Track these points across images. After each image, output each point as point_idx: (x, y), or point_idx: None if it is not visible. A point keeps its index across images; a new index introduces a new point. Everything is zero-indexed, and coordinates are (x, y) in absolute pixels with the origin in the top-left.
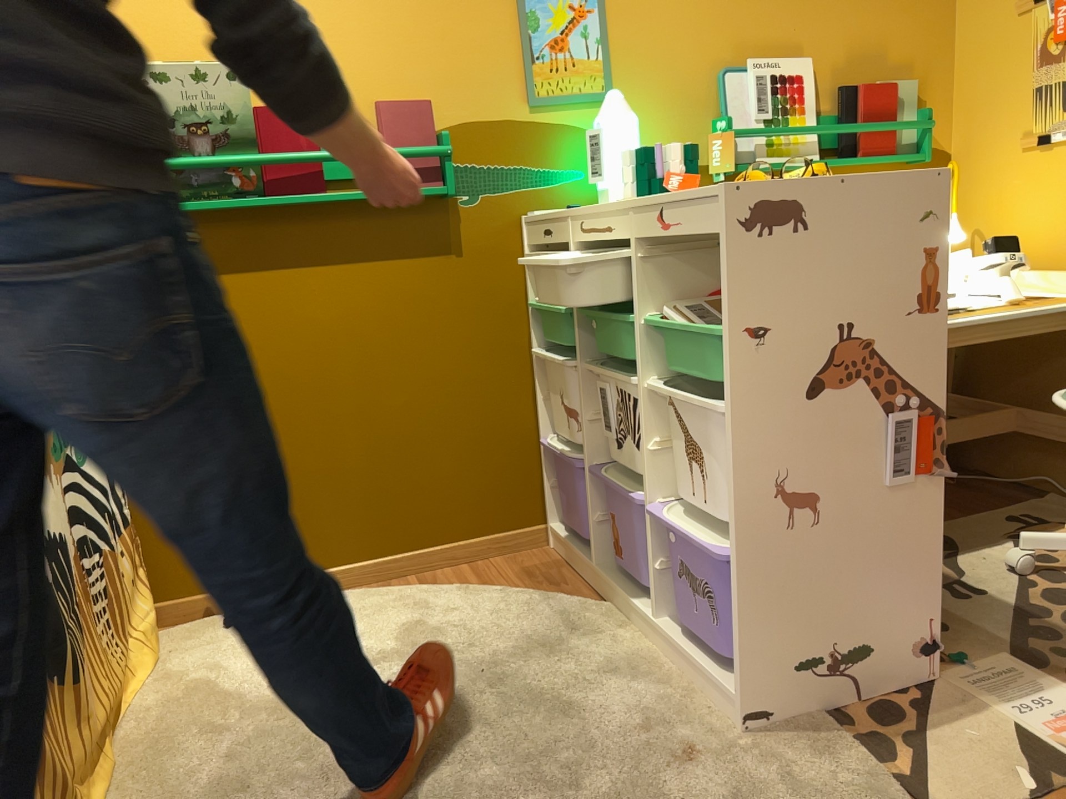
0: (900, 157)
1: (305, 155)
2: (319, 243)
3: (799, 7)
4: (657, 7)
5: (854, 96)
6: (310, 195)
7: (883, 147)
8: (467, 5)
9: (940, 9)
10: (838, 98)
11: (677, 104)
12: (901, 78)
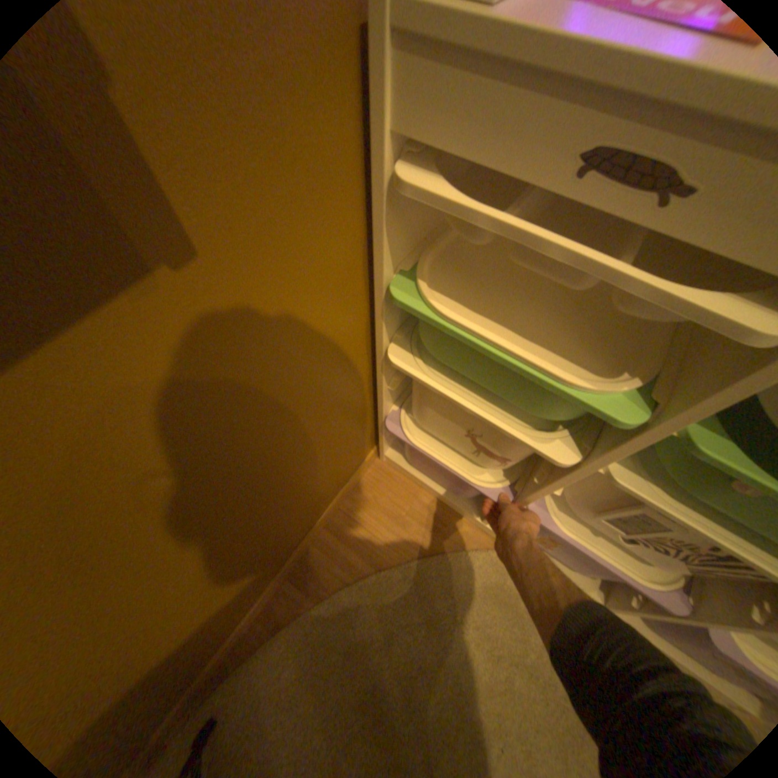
0: None
1: None
2: None
3: None
4: None
5: None
6: None
7: None
8: None
9: None
10: None
11: None
12: None
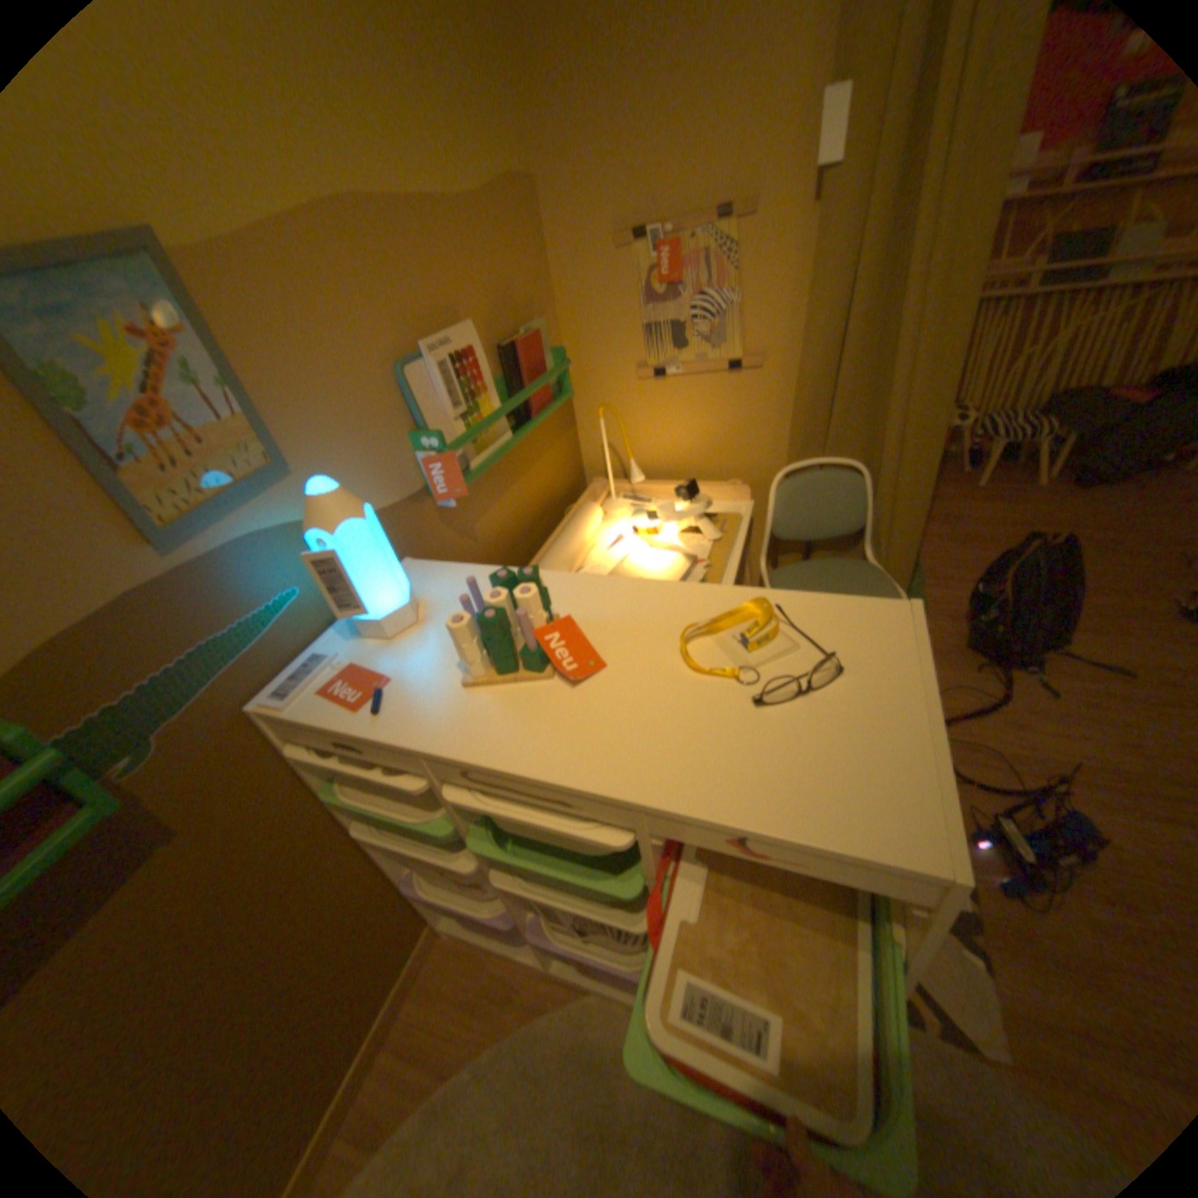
0: (559, 404)
1: None
2: None
3: (440, 253)
4: (284, 290)
5: (516, 353)
6: None
7: (545, 398)
8: None
9: (536, 230)
10: (498, 356)
11: (368, 431)
12: (531, 317)
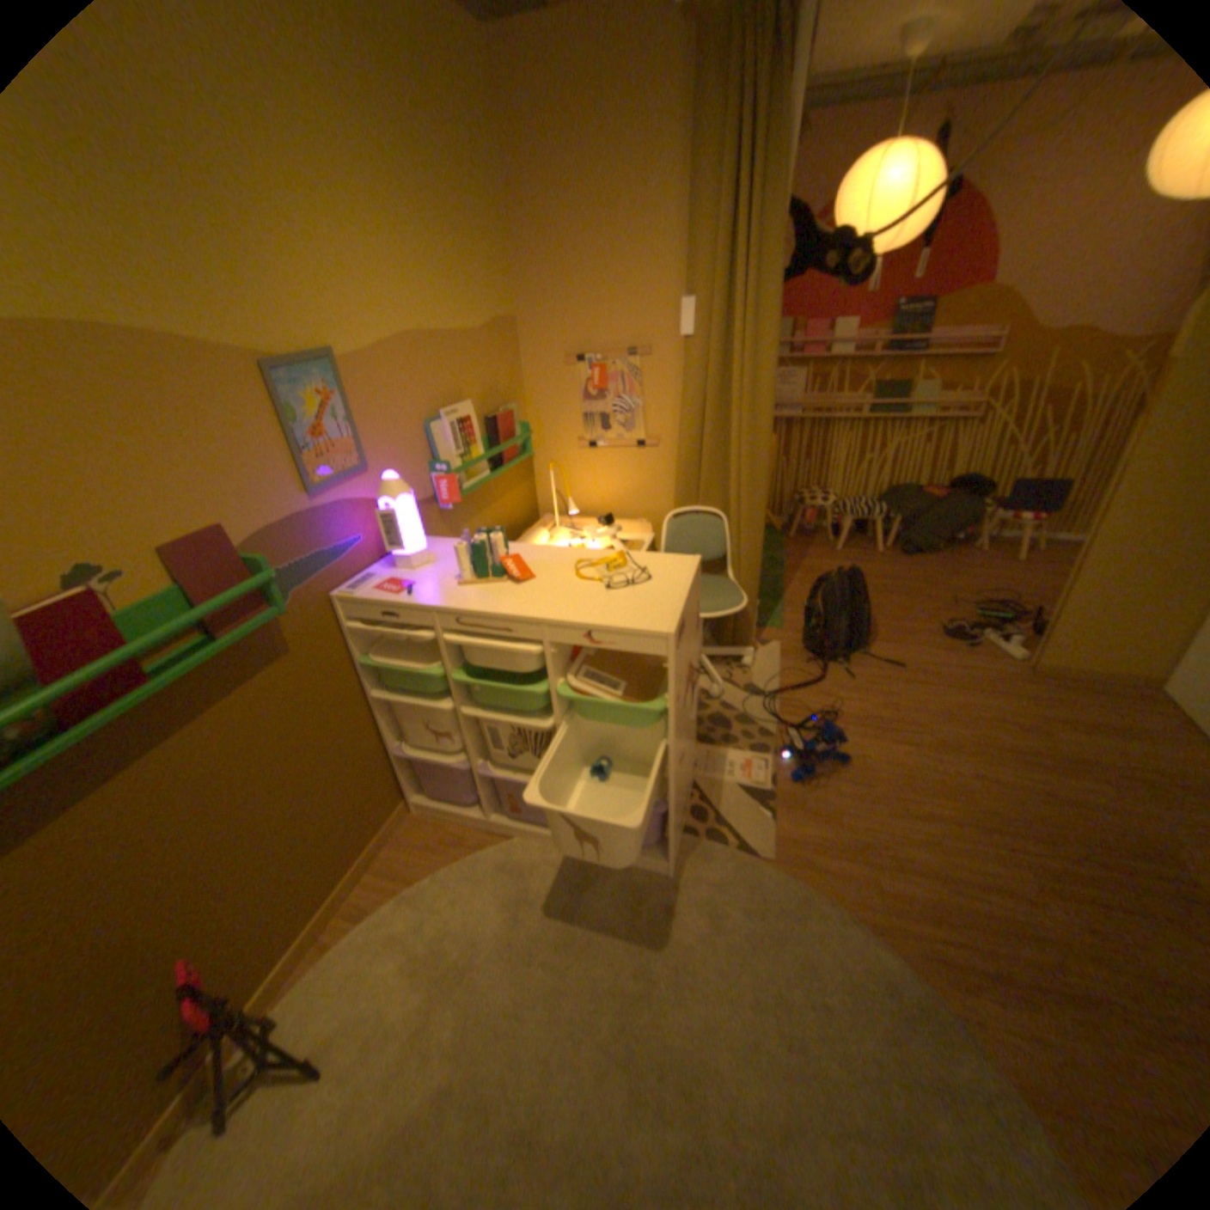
0: (522, 459)
1: (106, 653)
2: (144, 730)
3: (456, 362)
4: (377, 378)
5: (496, 423)
6: (135, 696)
7: (513, 454)
8: (222, 409)
9: (515, 350)
10: (484, 424)
11: (407, 457)
12: (508, 402)
